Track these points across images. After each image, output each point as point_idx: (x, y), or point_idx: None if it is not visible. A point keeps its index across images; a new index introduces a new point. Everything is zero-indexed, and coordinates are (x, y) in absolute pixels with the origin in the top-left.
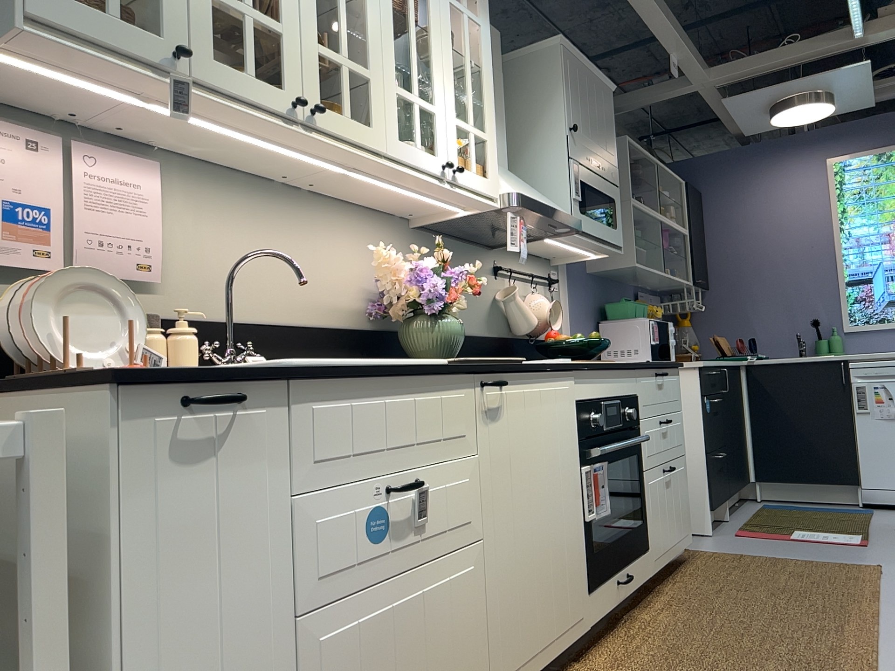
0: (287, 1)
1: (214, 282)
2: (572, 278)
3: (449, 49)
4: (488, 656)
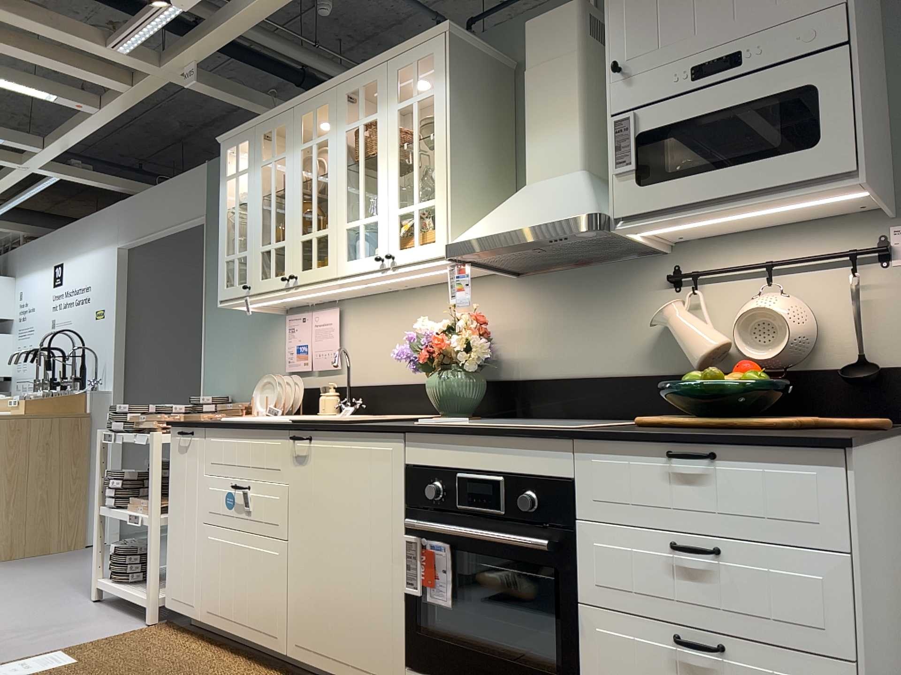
0: (287, 225)
1: (364, 363)
2: None
3: (393, 154)
4: (286, 618)
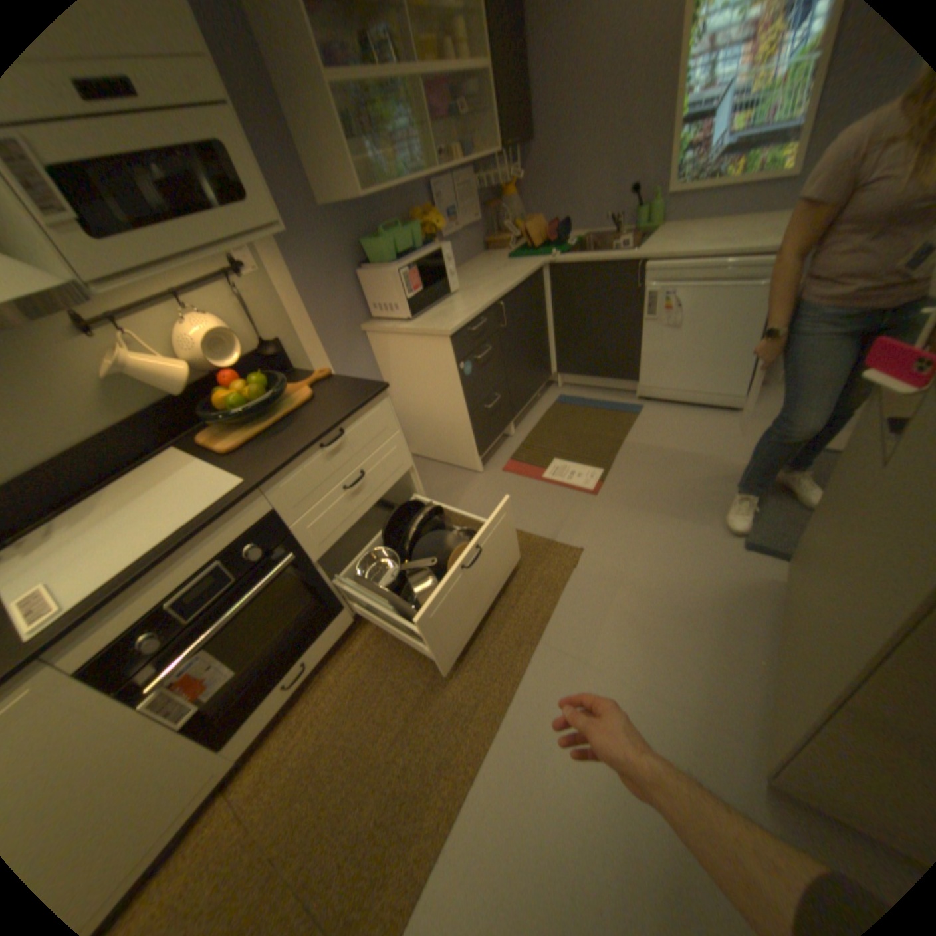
0: None
1: None
2: (282, 237)
3: None
4: None
